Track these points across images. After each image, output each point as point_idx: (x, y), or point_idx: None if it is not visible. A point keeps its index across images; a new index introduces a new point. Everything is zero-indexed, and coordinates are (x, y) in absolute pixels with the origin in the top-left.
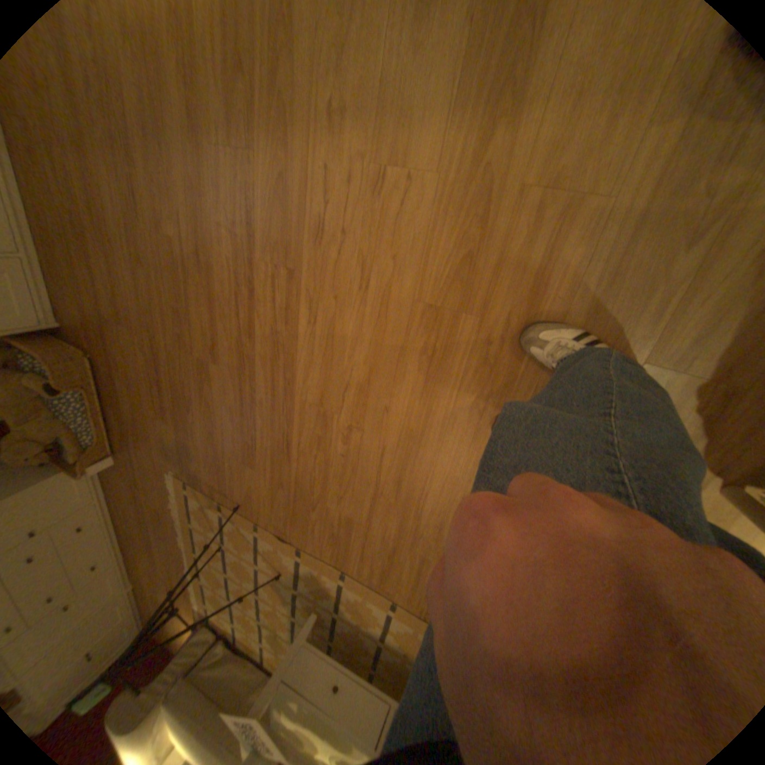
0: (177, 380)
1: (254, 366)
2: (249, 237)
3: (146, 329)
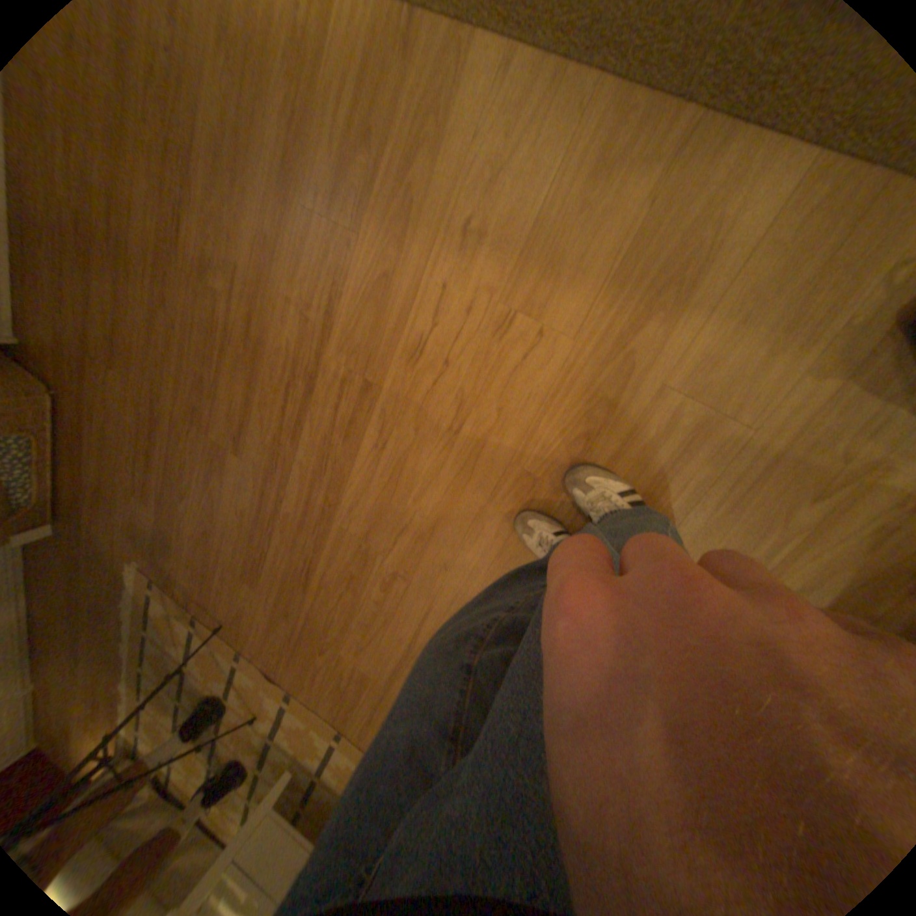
0: (176, 459)
1: (289, 474)
2: (325, 329)
3: (149, 387)
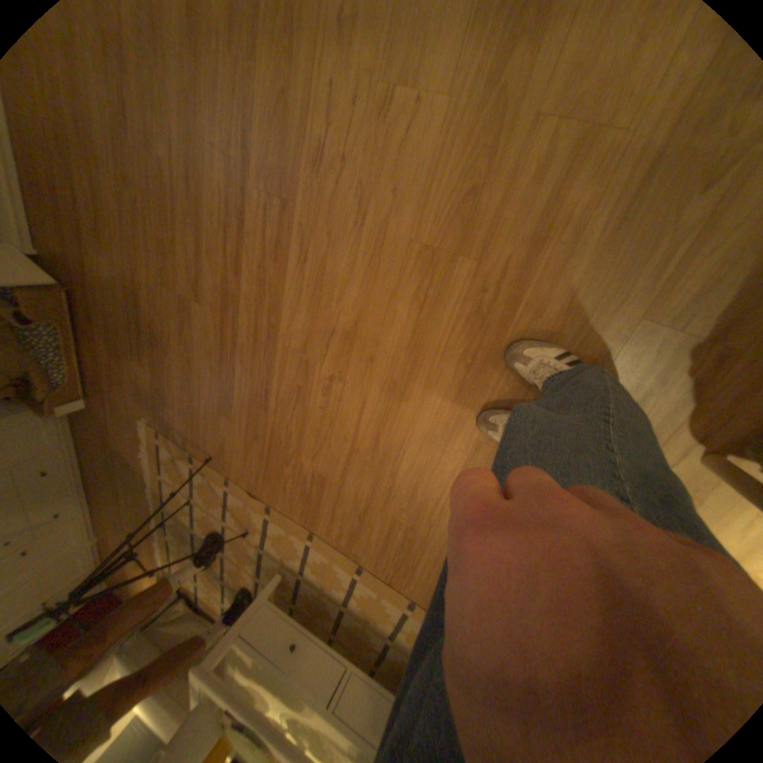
0: (156, 318)
1: (238, 306)
2: (244, 161)
3: (128, 260)
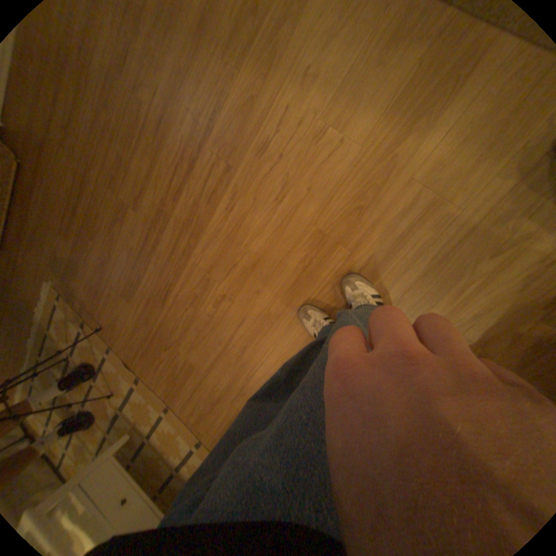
0: (94, 211)
1: (168, 225)
2: (208, 131)
3: (86, 162)
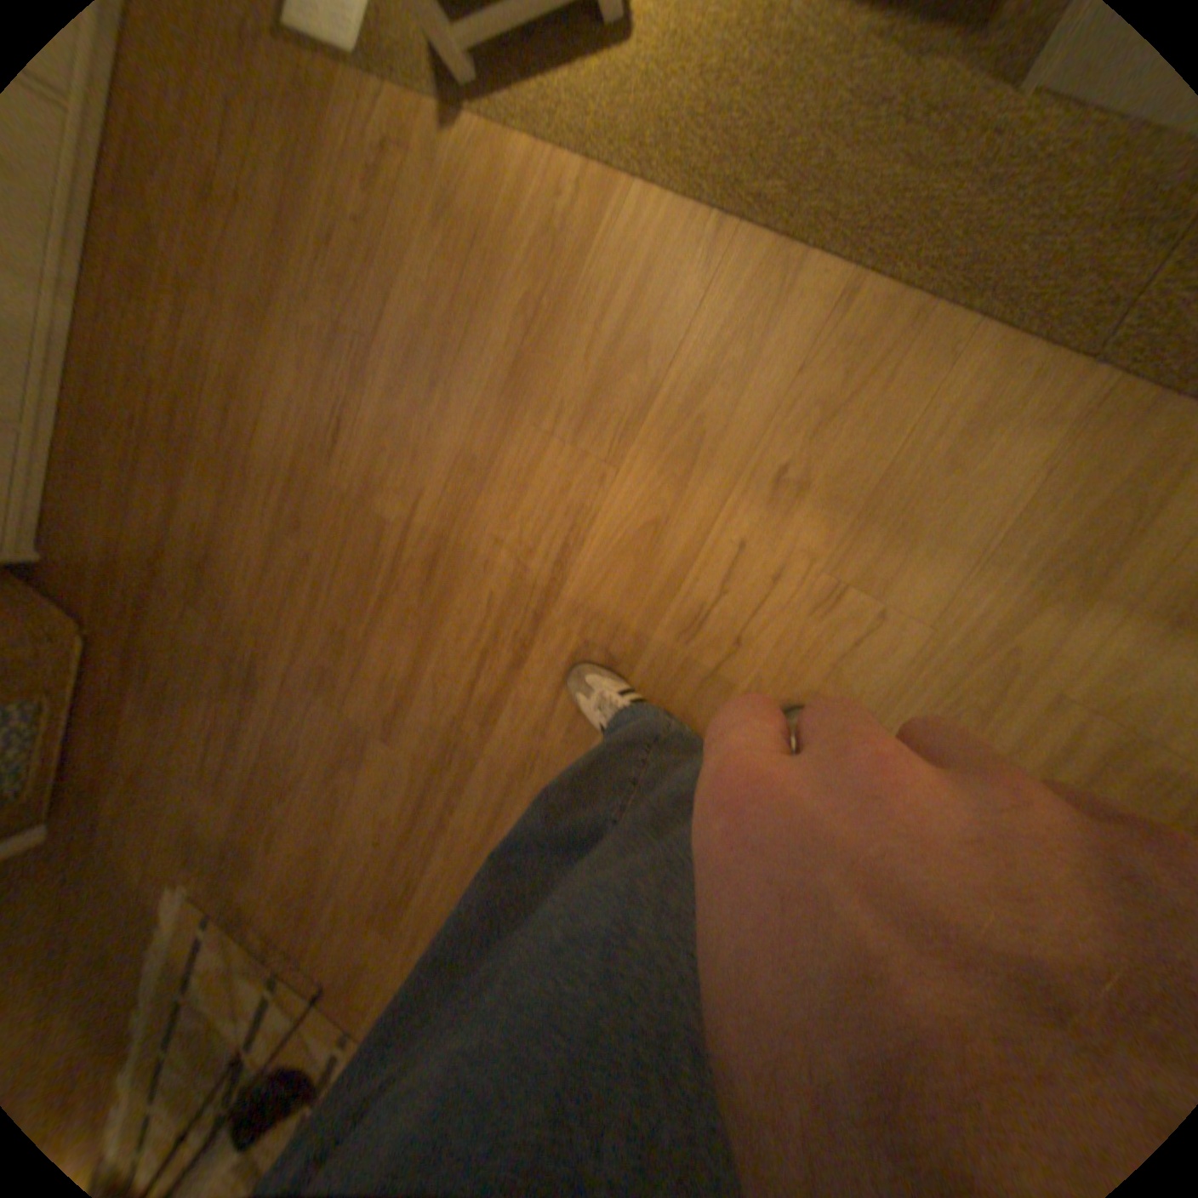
0: (286, 743)
1: (474, 775)
2: (555, 584)
3: (258, 640)
